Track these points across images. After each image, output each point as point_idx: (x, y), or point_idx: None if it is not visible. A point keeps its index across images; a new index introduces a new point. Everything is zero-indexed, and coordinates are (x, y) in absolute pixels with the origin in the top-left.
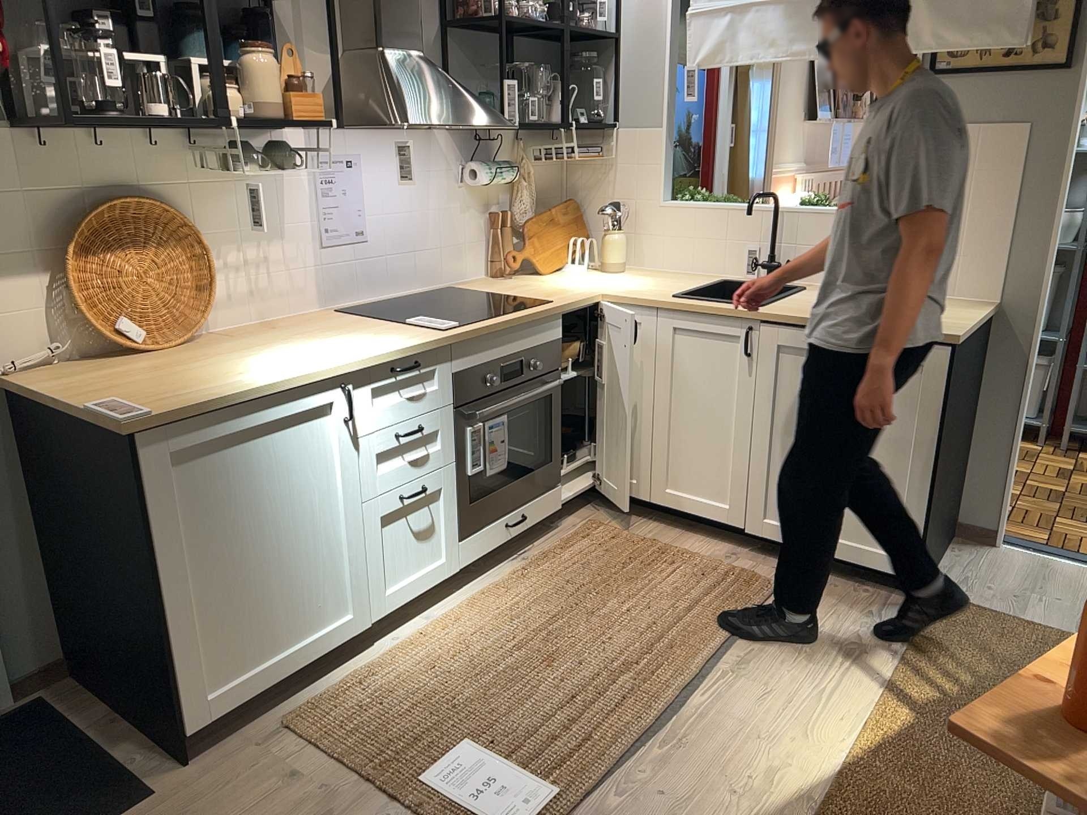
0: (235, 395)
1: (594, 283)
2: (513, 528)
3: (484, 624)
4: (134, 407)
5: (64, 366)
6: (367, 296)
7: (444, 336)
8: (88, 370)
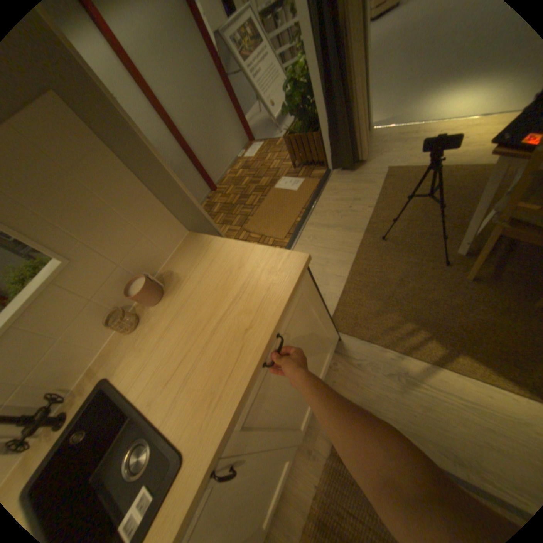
0: None
1: None
2: None
3: None
4: None
5: None
6: None
7: None
8: None
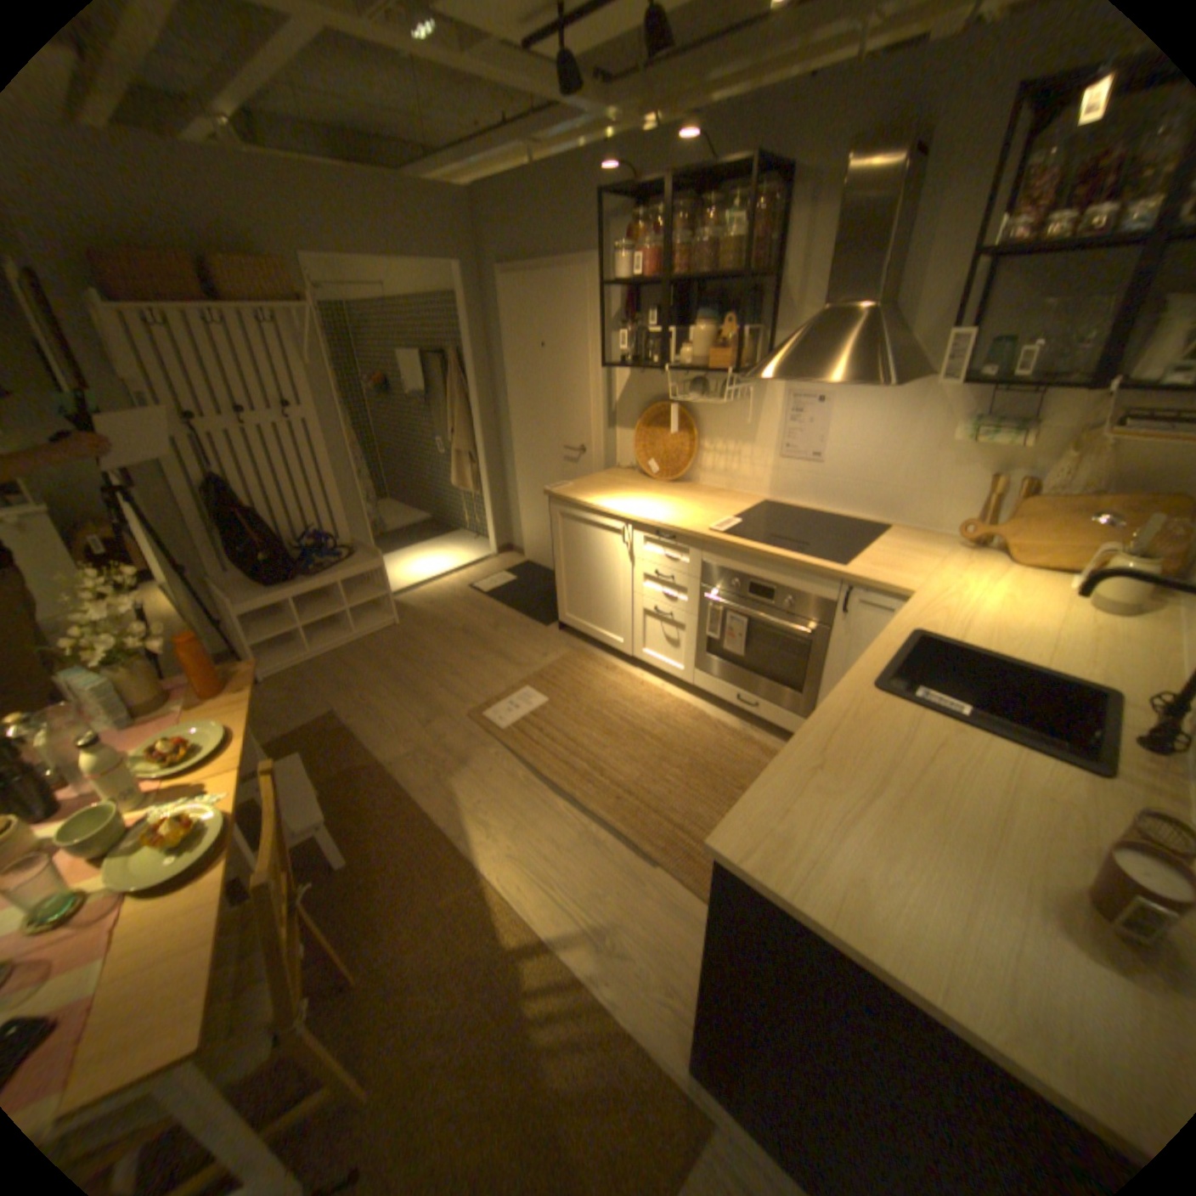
0: (577, 500)
1: (976, 590)
2: (741, 701)
3: (651, 706)
4: (558, 488)
5: (628, 472)
6: (810, 503)
7: (694, 532)
8: (625, 476)
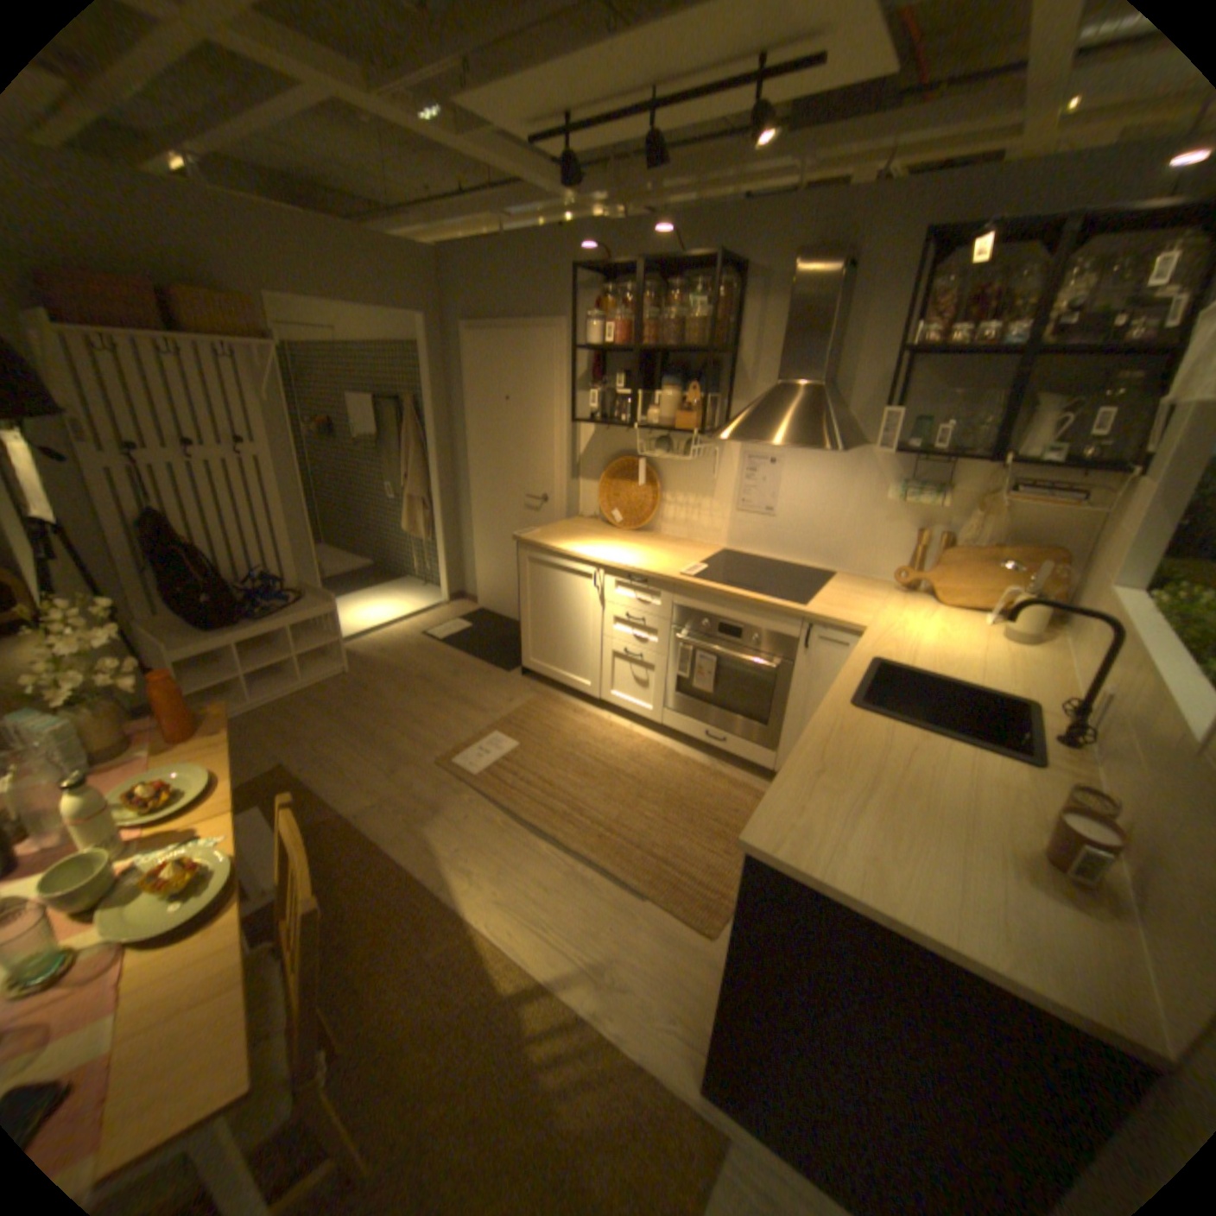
0: (548, 546)
1: (915, 626)
2: (709, 737)
3: (622, 746)
4: (527, 534)
5: (592, 521)
6: (764, 552)
7: (666, 576)
8: (589, 524)
